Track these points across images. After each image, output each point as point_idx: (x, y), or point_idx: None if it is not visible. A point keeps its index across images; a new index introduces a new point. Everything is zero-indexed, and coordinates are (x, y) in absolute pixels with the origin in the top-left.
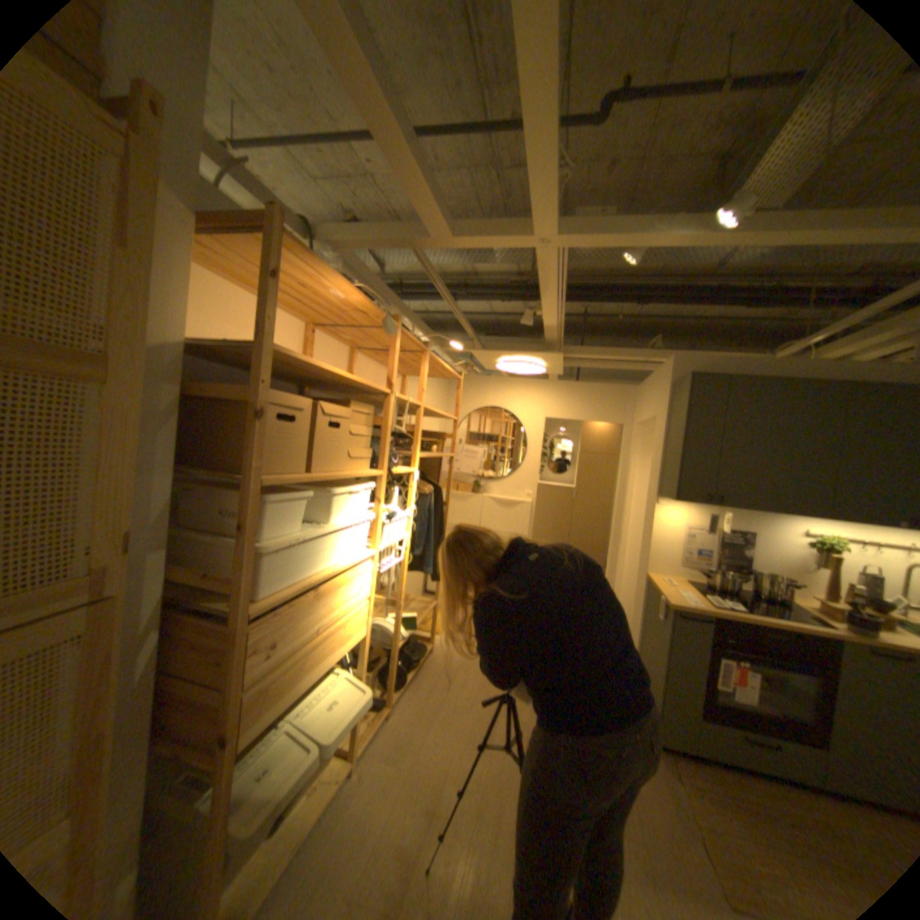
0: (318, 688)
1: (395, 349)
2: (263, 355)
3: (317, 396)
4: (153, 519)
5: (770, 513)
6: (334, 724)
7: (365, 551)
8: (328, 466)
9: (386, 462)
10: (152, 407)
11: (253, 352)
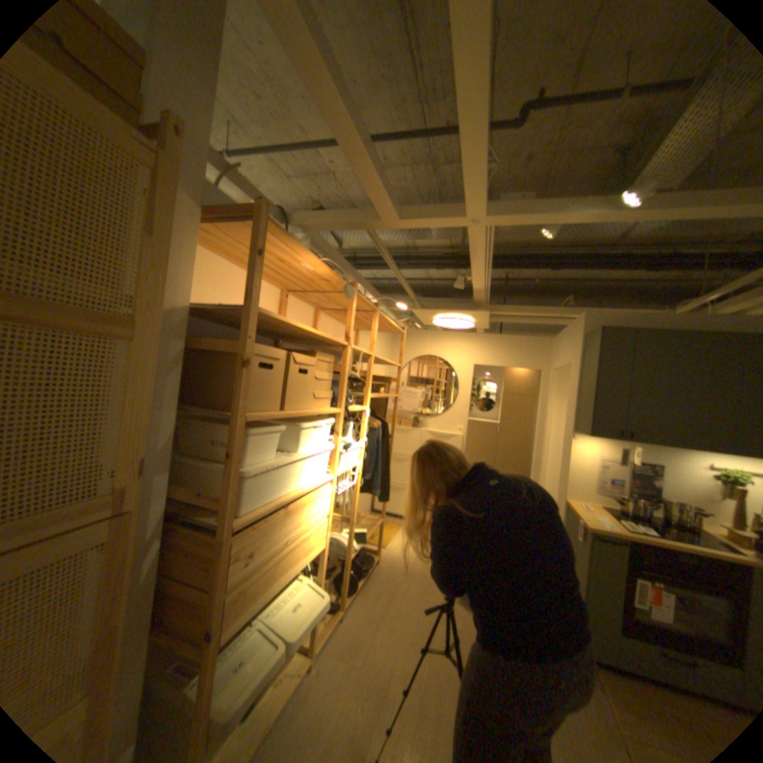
0: (285, 592)
1: (351, 309)
2: (250, 316)
3: (288, 348)
4: (160, 447)
5: (677, 448)
6: (298, 624)
7: (326, 476)
8: (298, 405)
9: (343, 402)
10: (163, 358)
11: (242, 313)
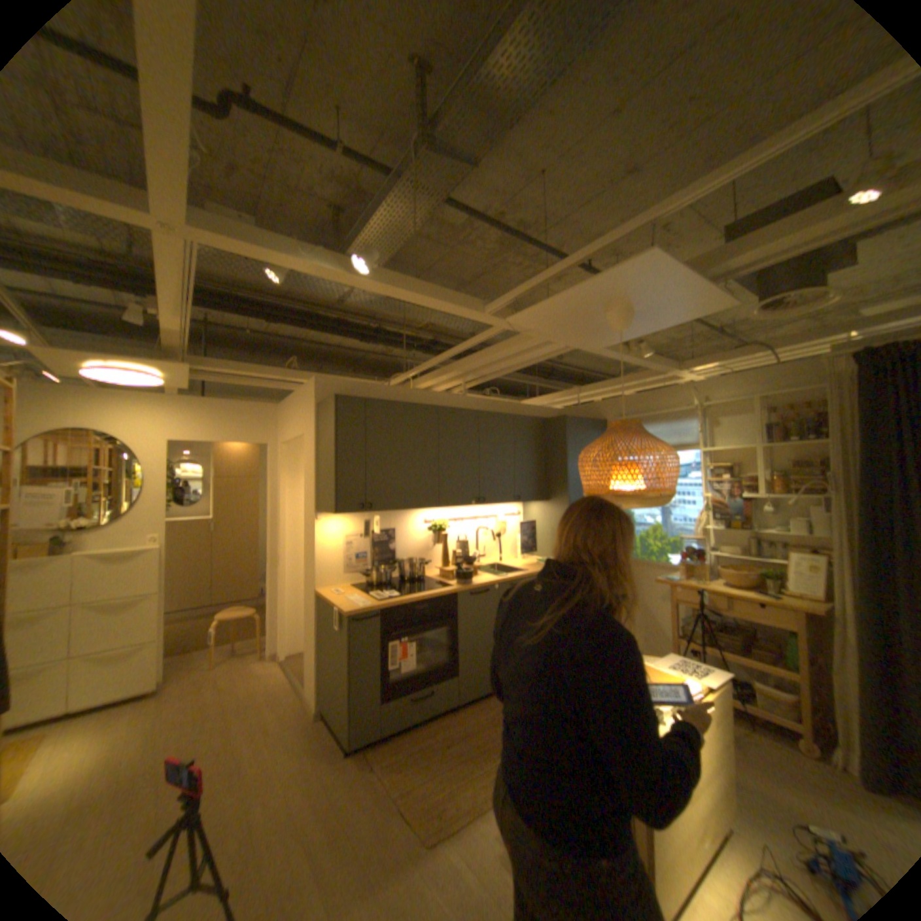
0: None
1: None
2: None
3: None
4: None
5: (404, 510)
6: None
7: None
8: None
9: None
10: None
11: None
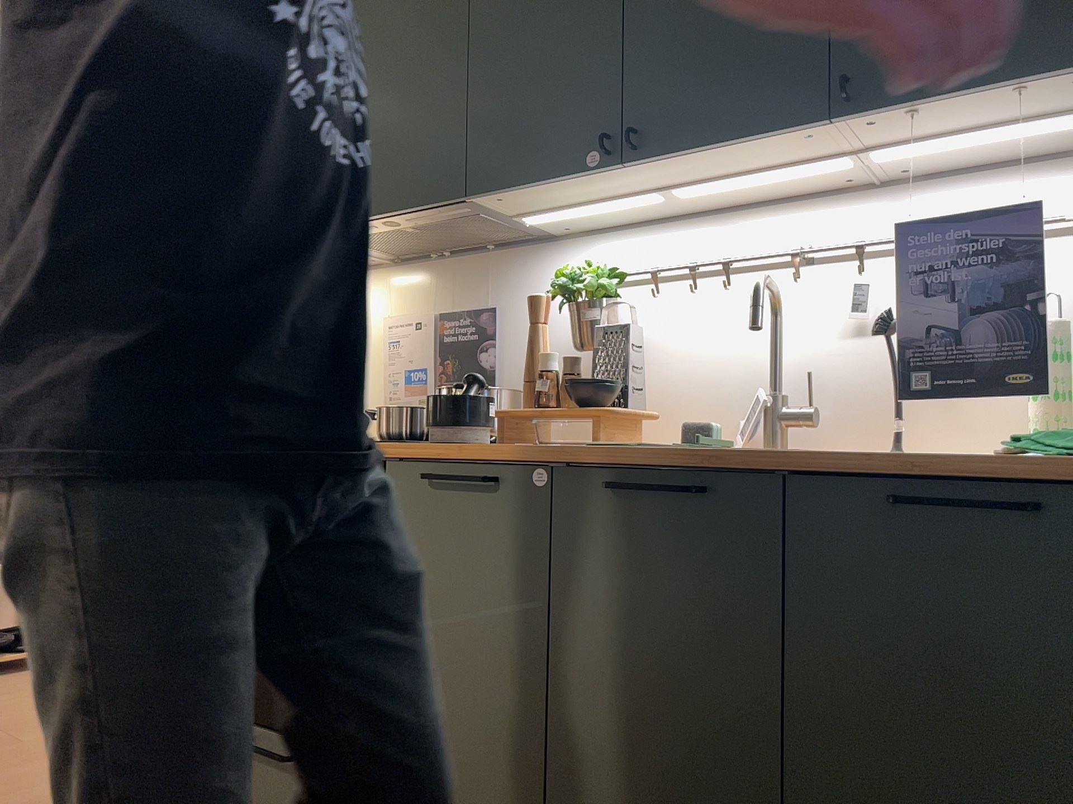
0: None
1: None
2: None
3: None
4: None
5: (381, 217)
6: None
7: None
8: None
9: None
10: None
11: None
